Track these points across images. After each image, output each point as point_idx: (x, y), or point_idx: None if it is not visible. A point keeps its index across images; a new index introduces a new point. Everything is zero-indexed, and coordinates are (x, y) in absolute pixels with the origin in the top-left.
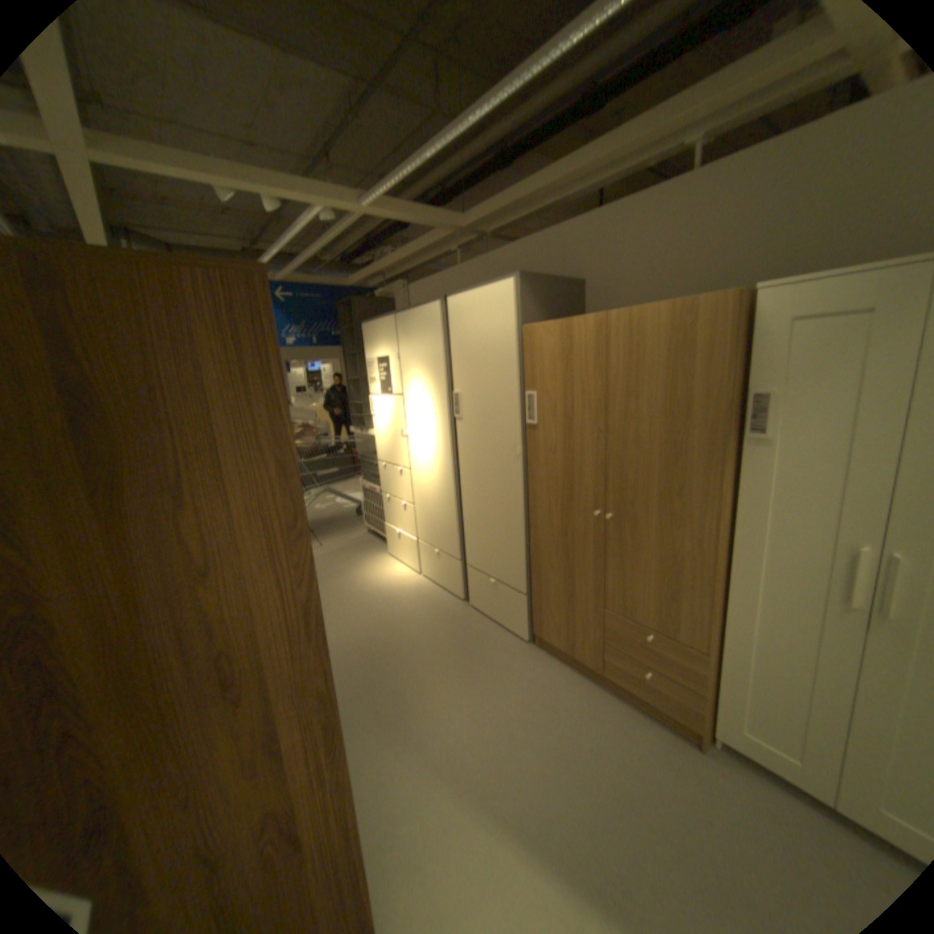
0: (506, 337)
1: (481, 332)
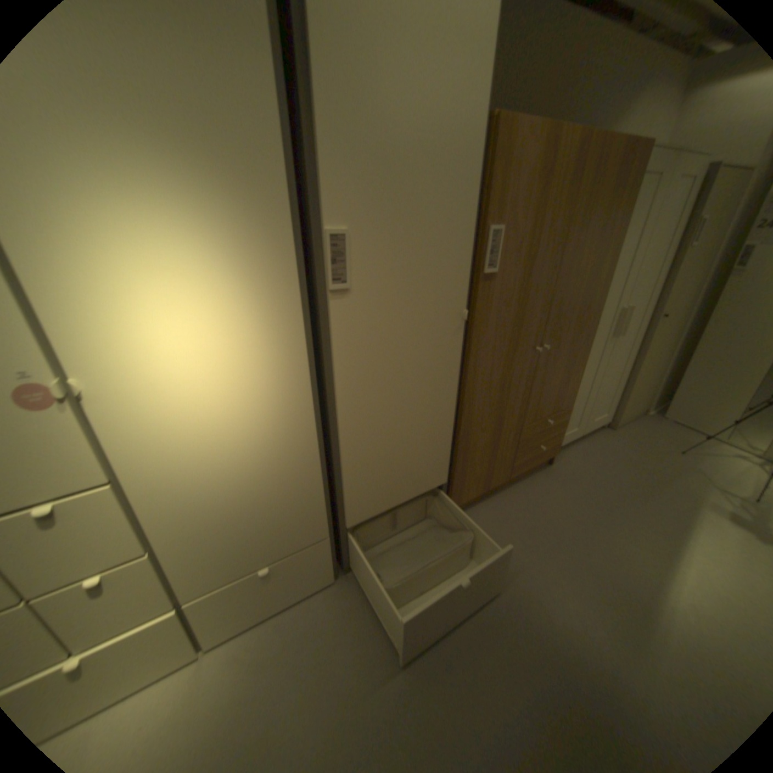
0: (470, 118)
1: (417, 86)
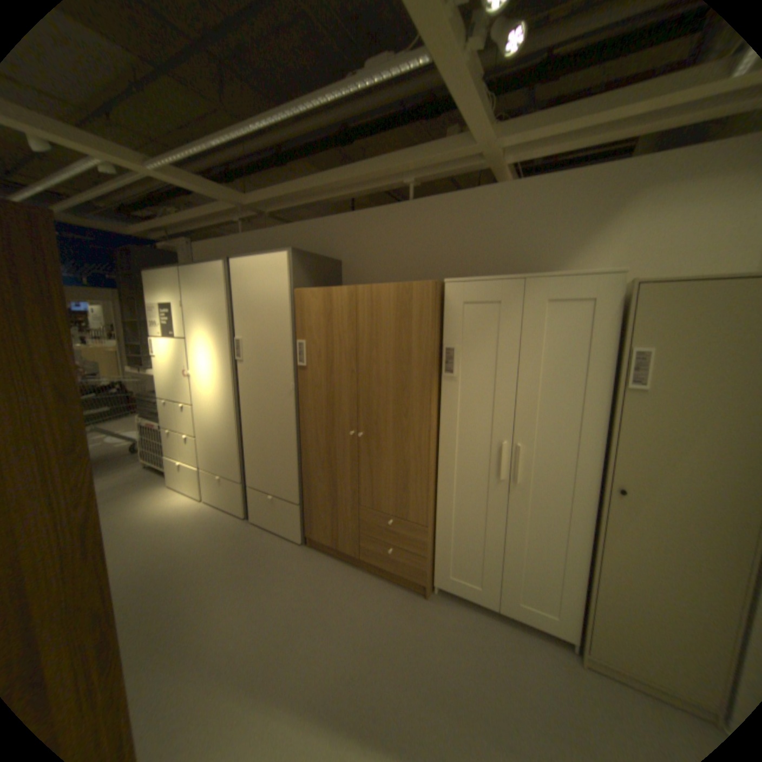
0: (281, 296)
1: (260, 290)
